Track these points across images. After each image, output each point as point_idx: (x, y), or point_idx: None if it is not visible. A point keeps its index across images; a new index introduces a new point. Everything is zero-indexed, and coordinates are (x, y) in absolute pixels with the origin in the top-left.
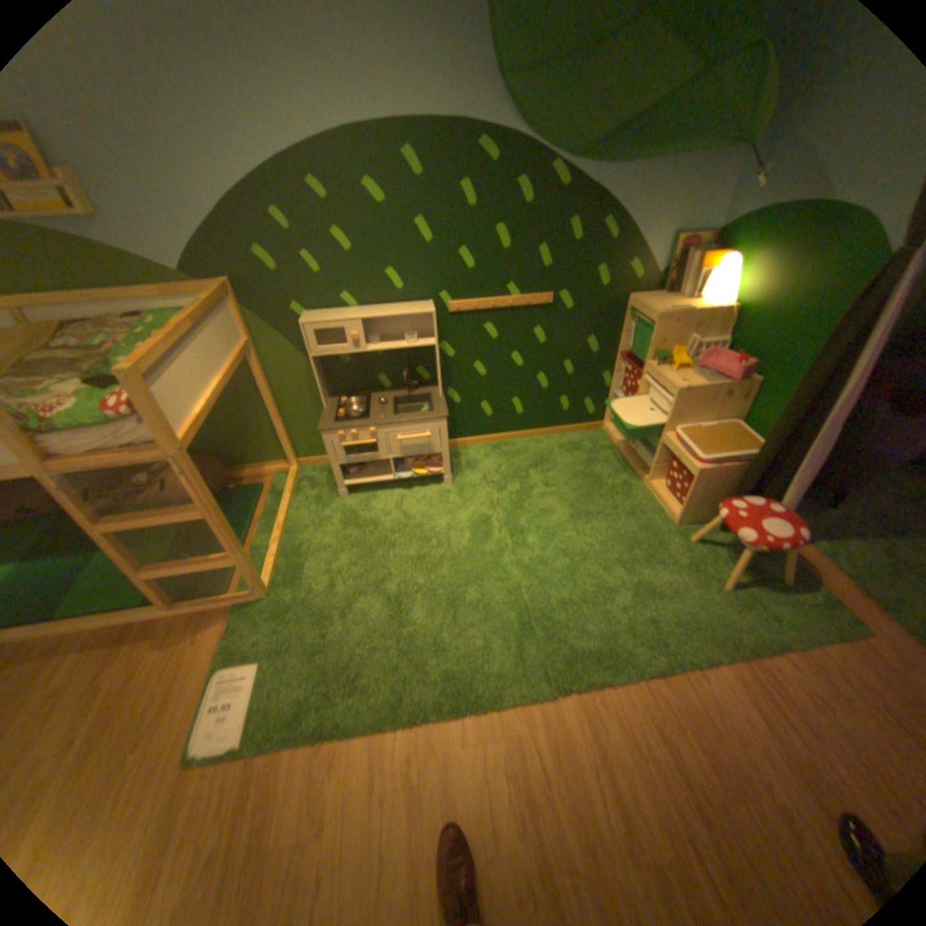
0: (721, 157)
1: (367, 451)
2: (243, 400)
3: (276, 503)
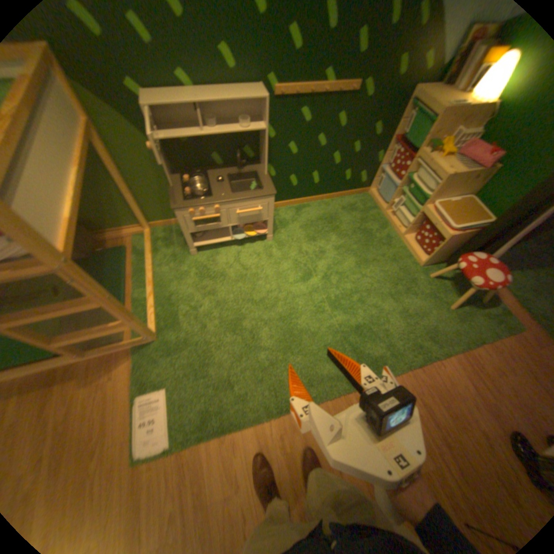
0: None
1: (209, 221)
2: (92, 177)
3: (140, 262)
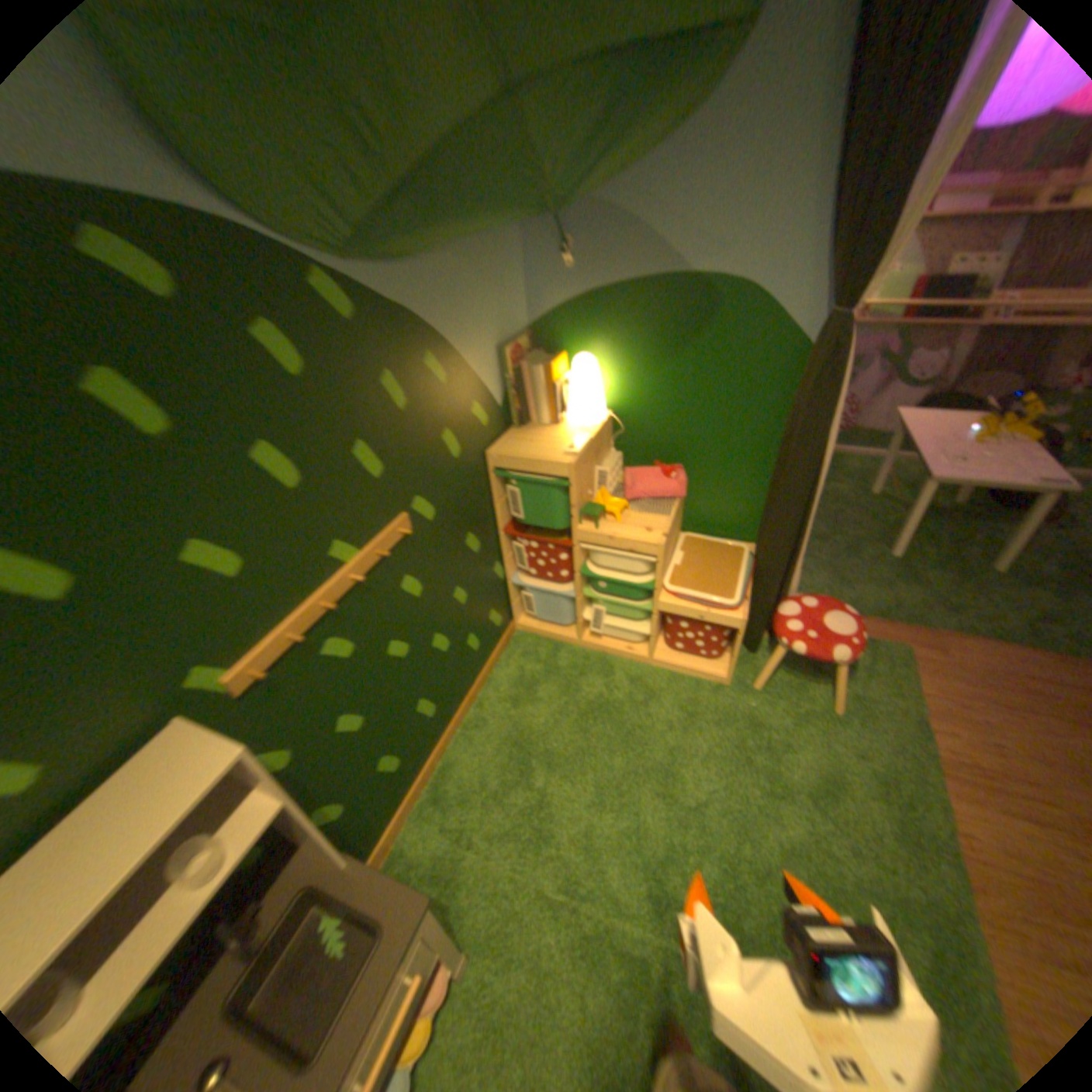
0: (505, 234)
1: None
2: None
3: None
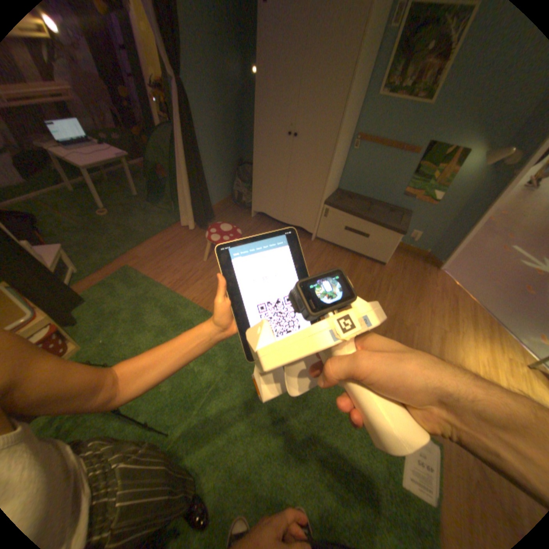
0: None
1: None
2: None
3: None
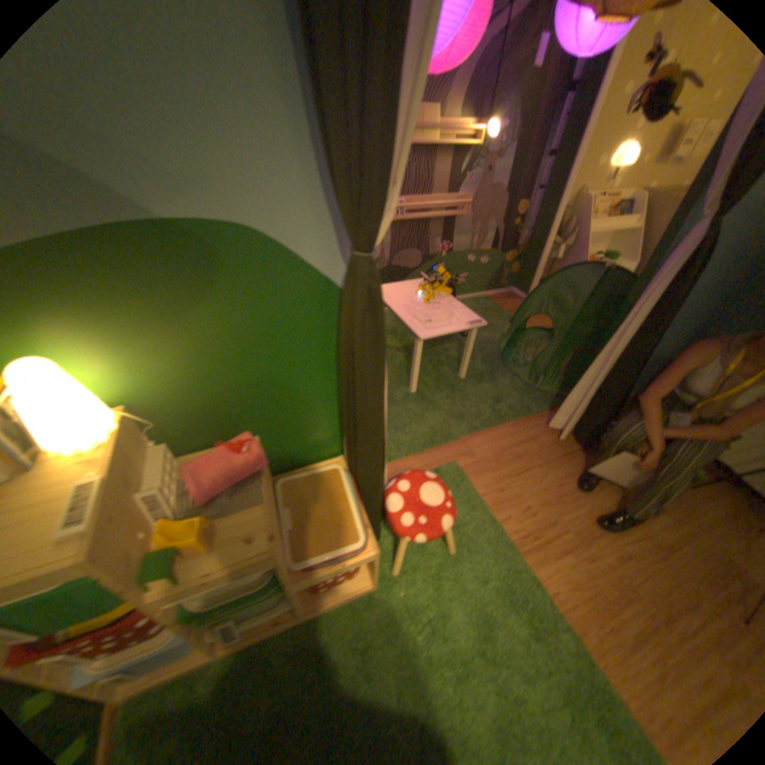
0: None
1: None
2: None
3: None
